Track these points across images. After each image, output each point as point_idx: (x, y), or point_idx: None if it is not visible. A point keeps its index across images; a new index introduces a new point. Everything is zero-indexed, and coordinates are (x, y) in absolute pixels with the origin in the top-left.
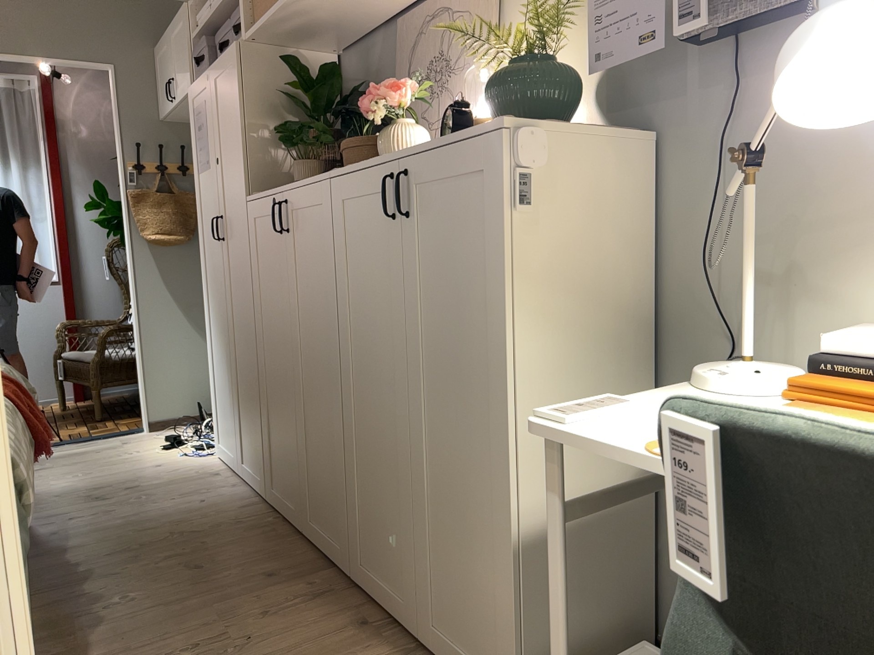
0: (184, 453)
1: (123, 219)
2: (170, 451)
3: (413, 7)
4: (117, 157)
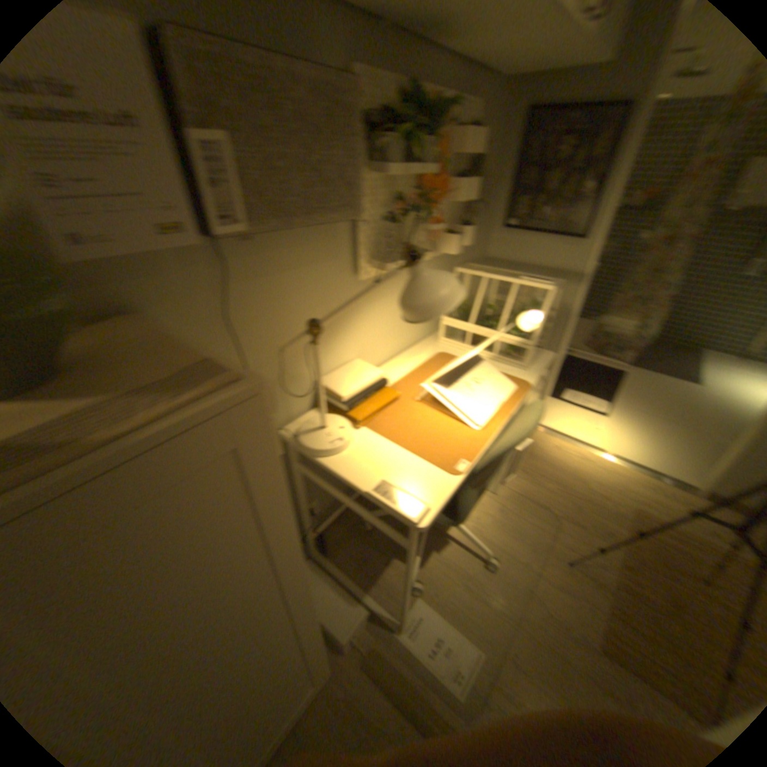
0: None
1: None
2: None
3: None
4: None
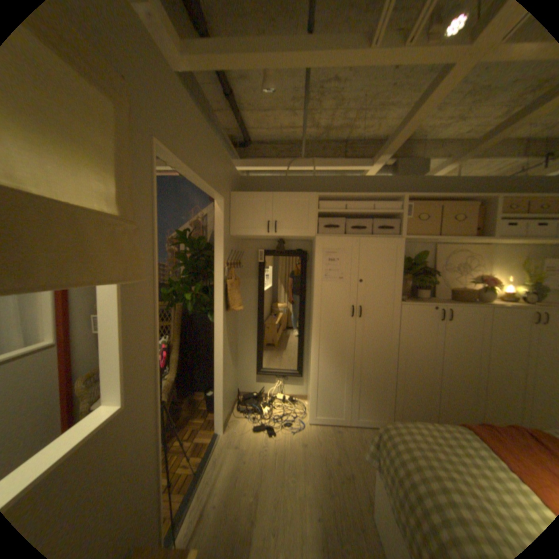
0: (290, 433)
1: (219, 298)
2: (280, 436)
3: (444, 243)
4: (215, 258)
